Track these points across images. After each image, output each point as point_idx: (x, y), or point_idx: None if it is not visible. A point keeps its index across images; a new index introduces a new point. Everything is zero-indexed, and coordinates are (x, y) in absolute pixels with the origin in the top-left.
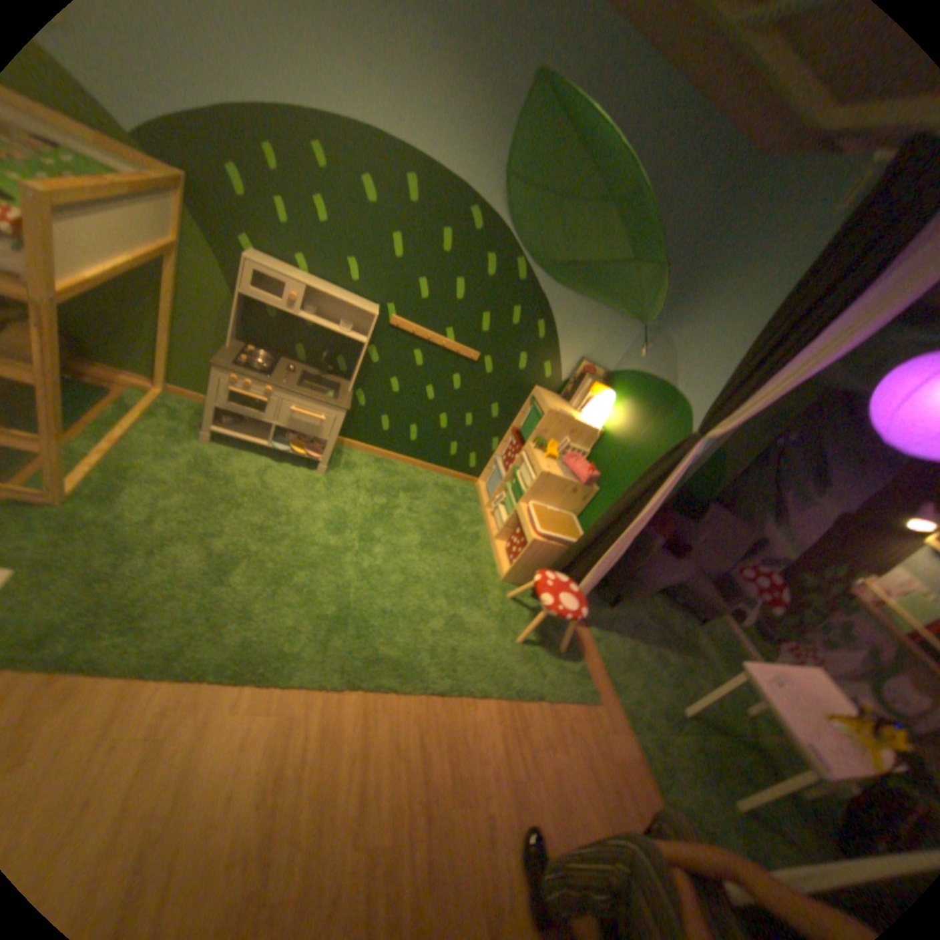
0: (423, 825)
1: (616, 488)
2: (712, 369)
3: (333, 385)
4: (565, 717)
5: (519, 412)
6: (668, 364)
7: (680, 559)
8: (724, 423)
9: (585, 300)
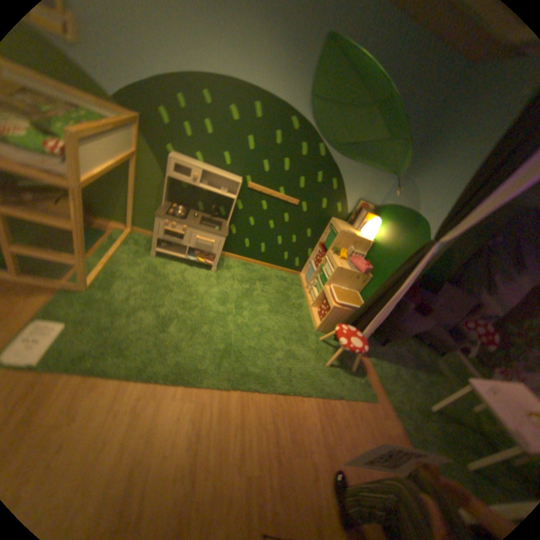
0: (278, 465)
1: (383, 274)
2: (442, 199)
3: (218, 223)
4: (357, 409)
5: (323, 232)
6: (413, 198)
7: (426, 316)
8: (450, 232)
9: (360, 164)
